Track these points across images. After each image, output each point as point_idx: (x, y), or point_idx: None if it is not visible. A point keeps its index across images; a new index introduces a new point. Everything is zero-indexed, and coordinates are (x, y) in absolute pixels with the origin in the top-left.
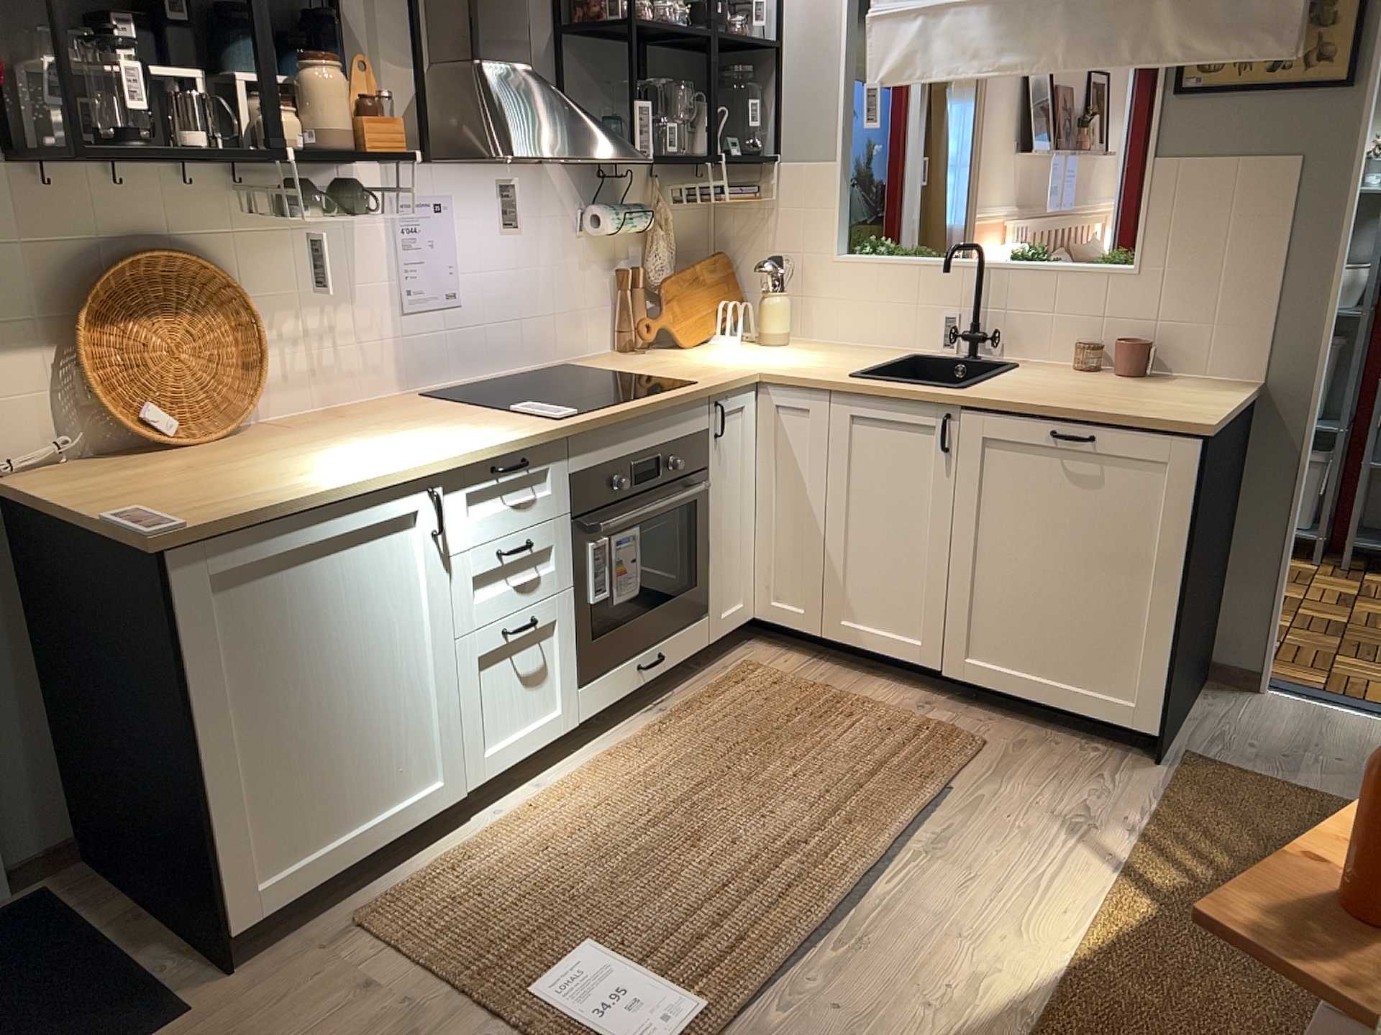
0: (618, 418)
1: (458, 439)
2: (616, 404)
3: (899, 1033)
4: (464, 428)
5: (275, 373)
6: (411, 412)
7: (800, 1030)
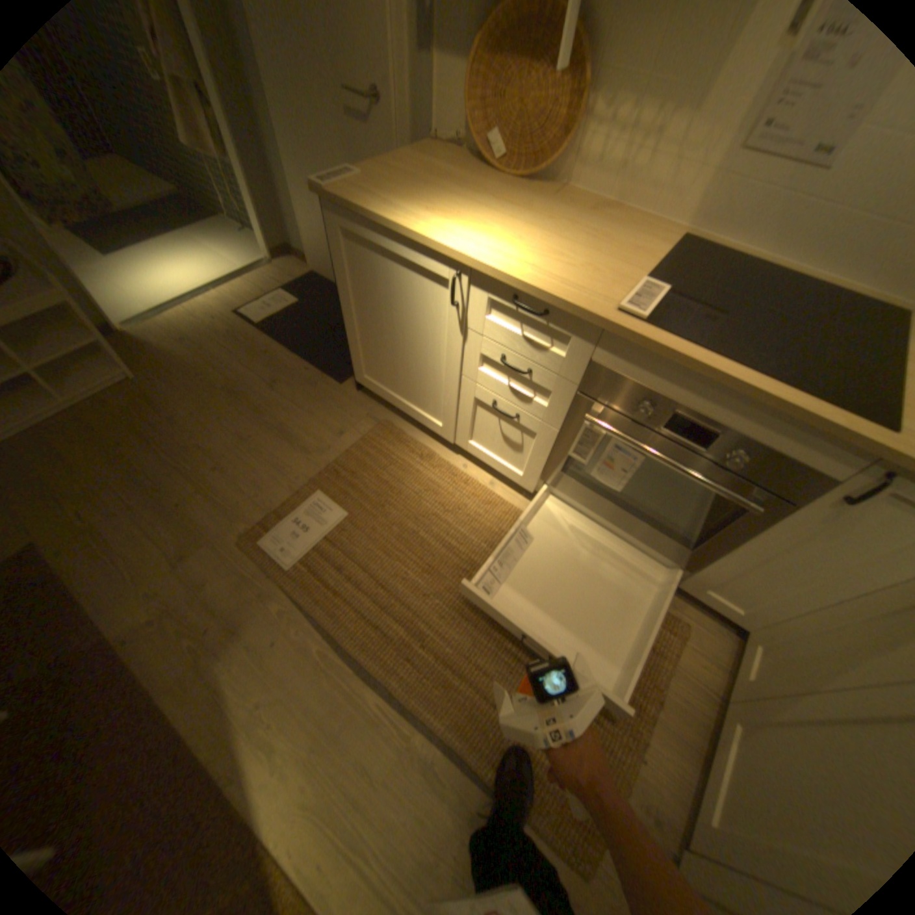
0: (675, 357)
1: (533, 259)
2: (706, 348)
3: (244, 680)
4: (573, 260)
5: (597, 148)
6: (625, 234)
7: (263, 620)
